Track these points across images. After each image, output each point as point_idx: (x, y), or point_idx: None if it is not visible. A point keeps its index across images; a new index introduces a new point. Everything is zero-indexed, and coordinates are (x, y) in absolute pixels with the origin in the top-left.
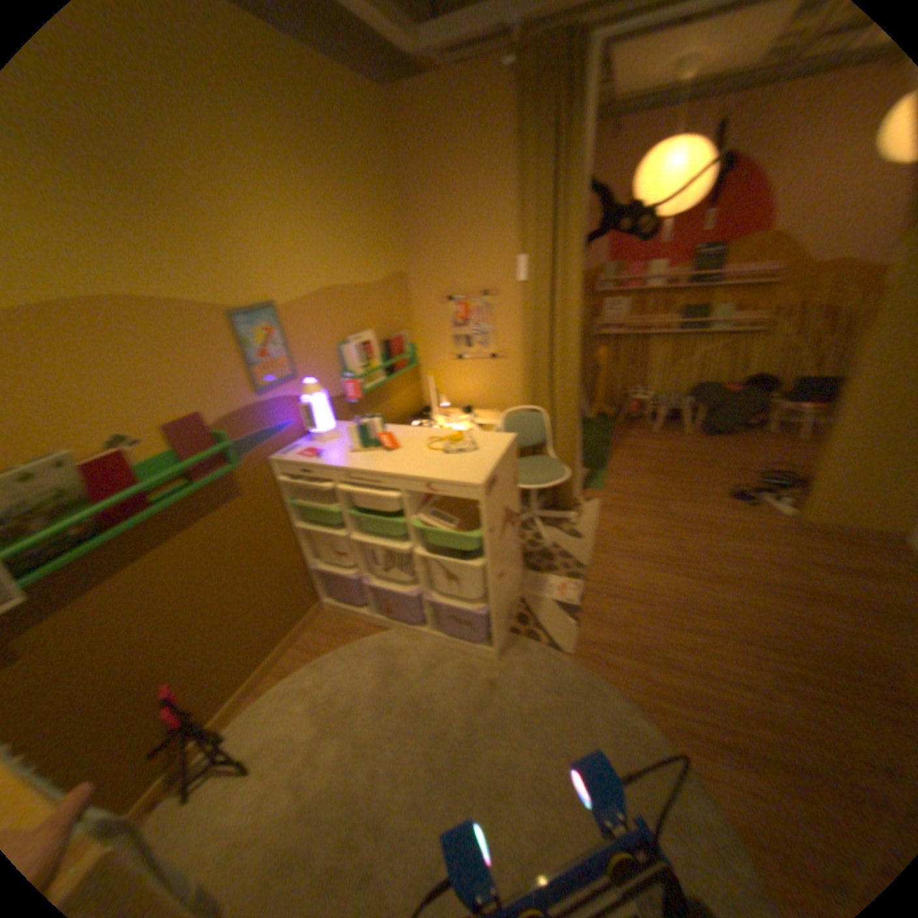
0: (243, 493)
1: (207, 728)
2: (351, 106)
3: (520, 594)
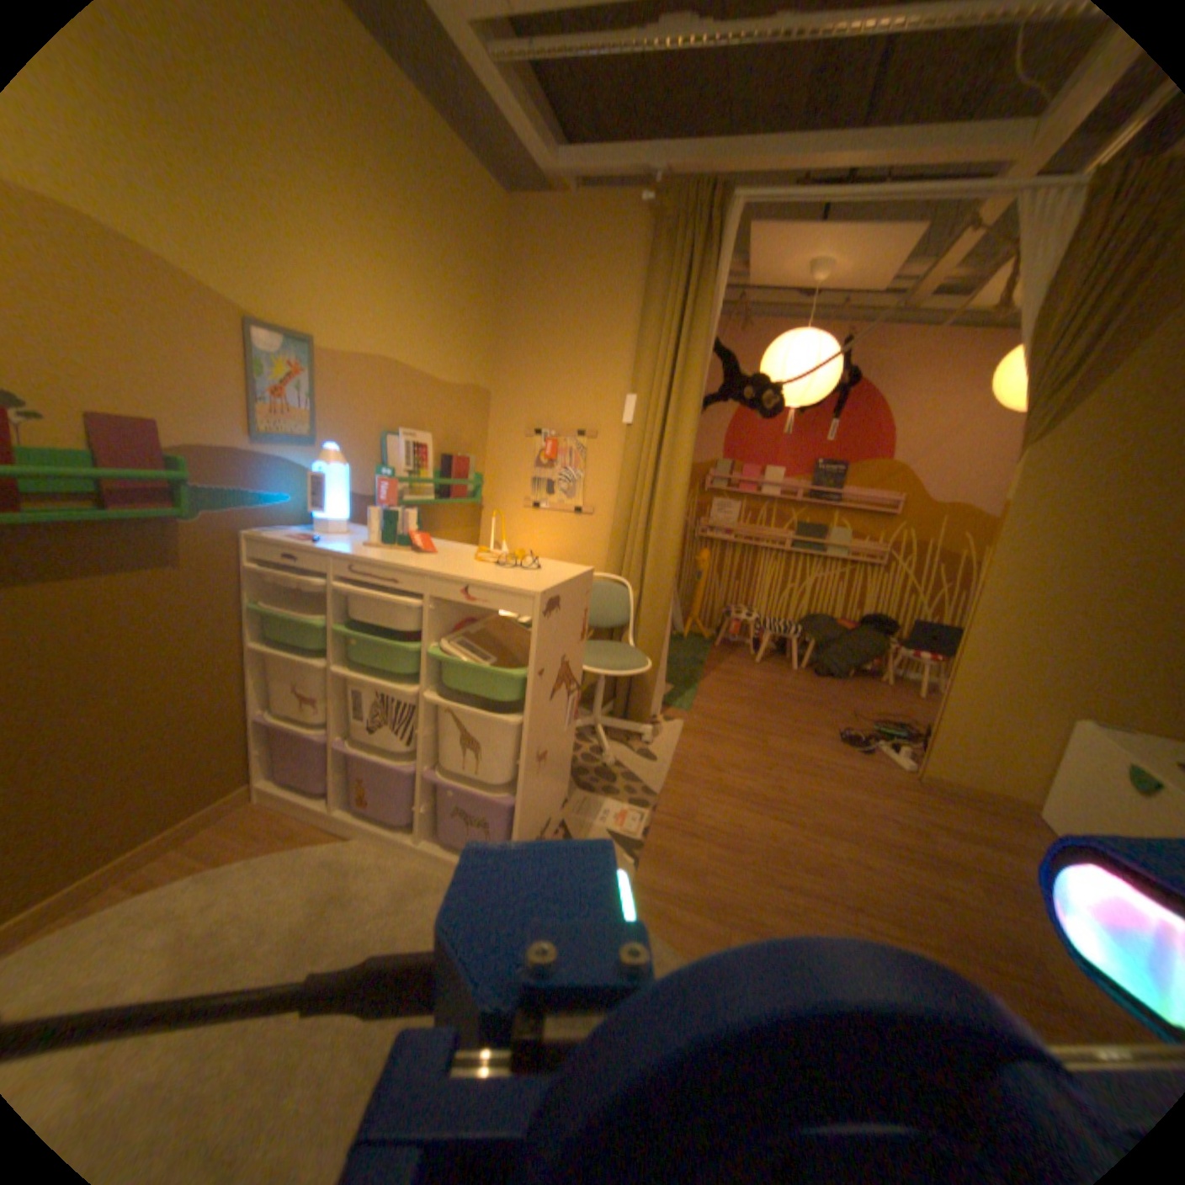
0: (178, 567)
1: None
2: (467, 191)
3: (559, 815)
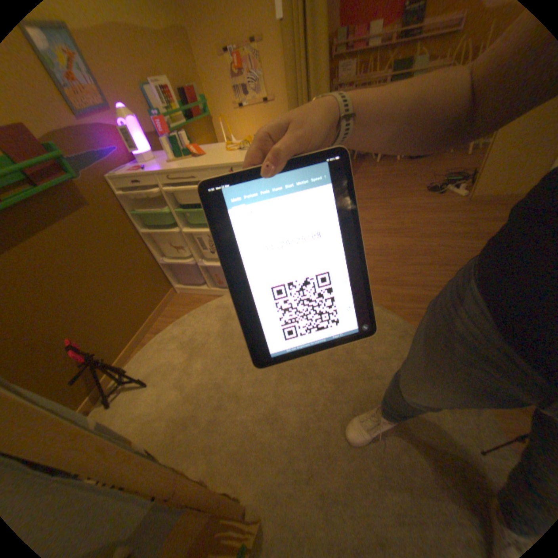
0: (86, 204)
1: (110, 368)
2: None
3: None
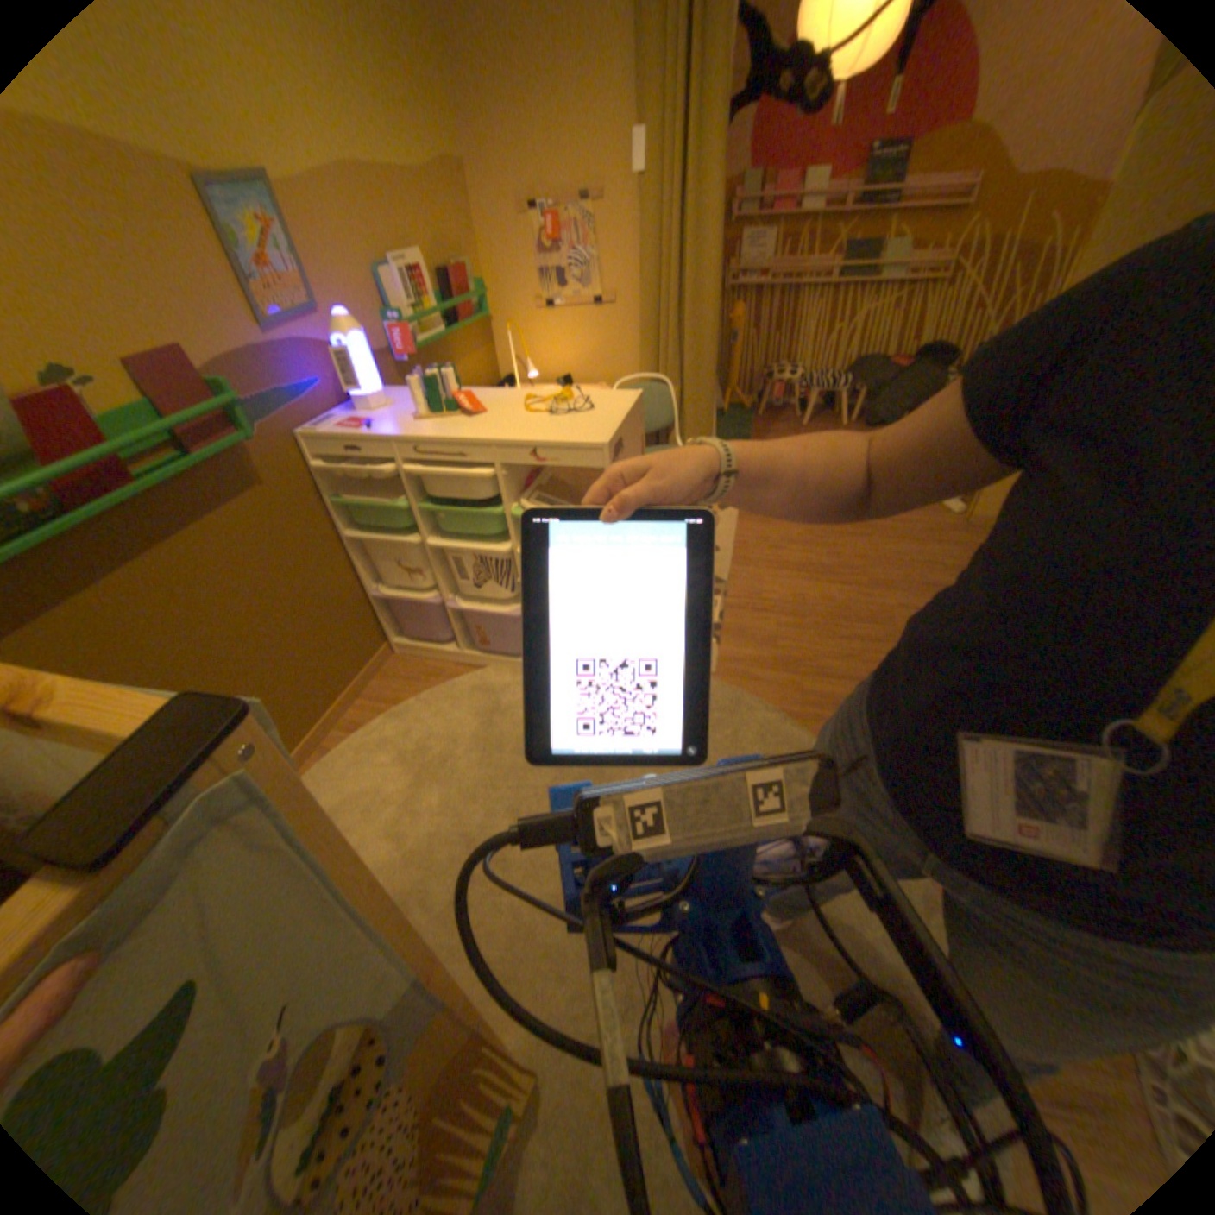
0: (260, 482)
1: None
2: None
3: None
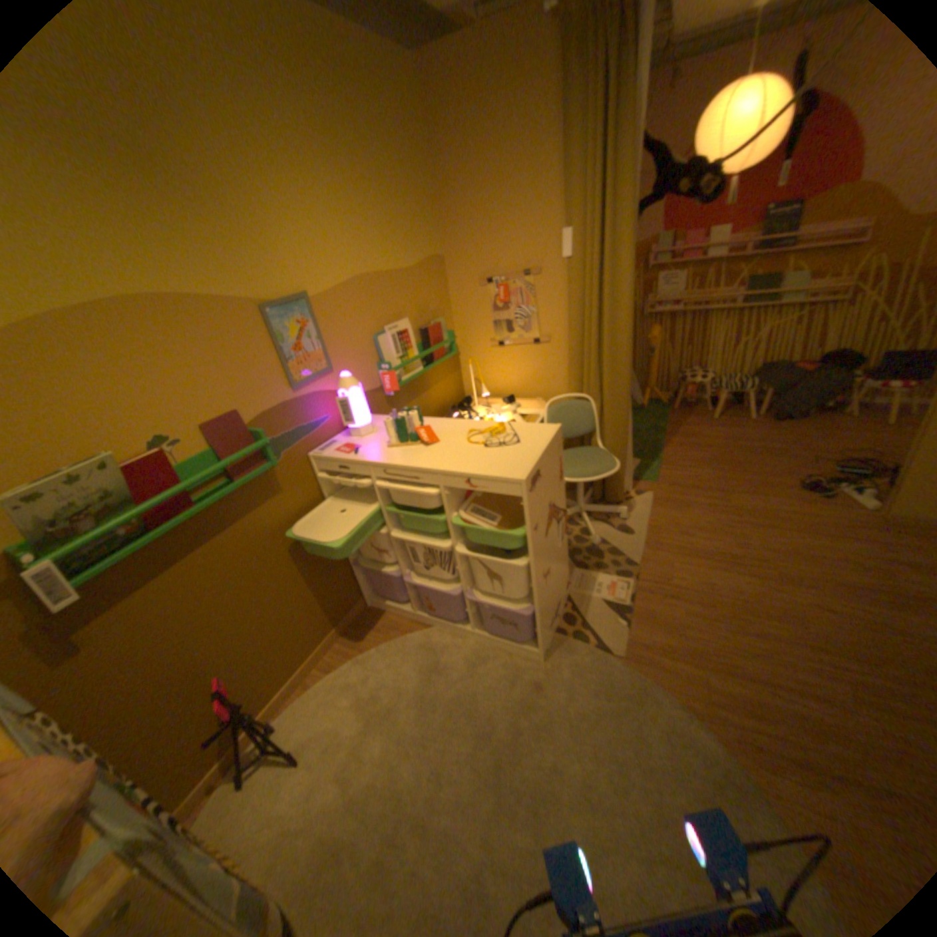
0: (281, 491)
1: (256, 719)
2: (378, 76)
3: (565, 593)
